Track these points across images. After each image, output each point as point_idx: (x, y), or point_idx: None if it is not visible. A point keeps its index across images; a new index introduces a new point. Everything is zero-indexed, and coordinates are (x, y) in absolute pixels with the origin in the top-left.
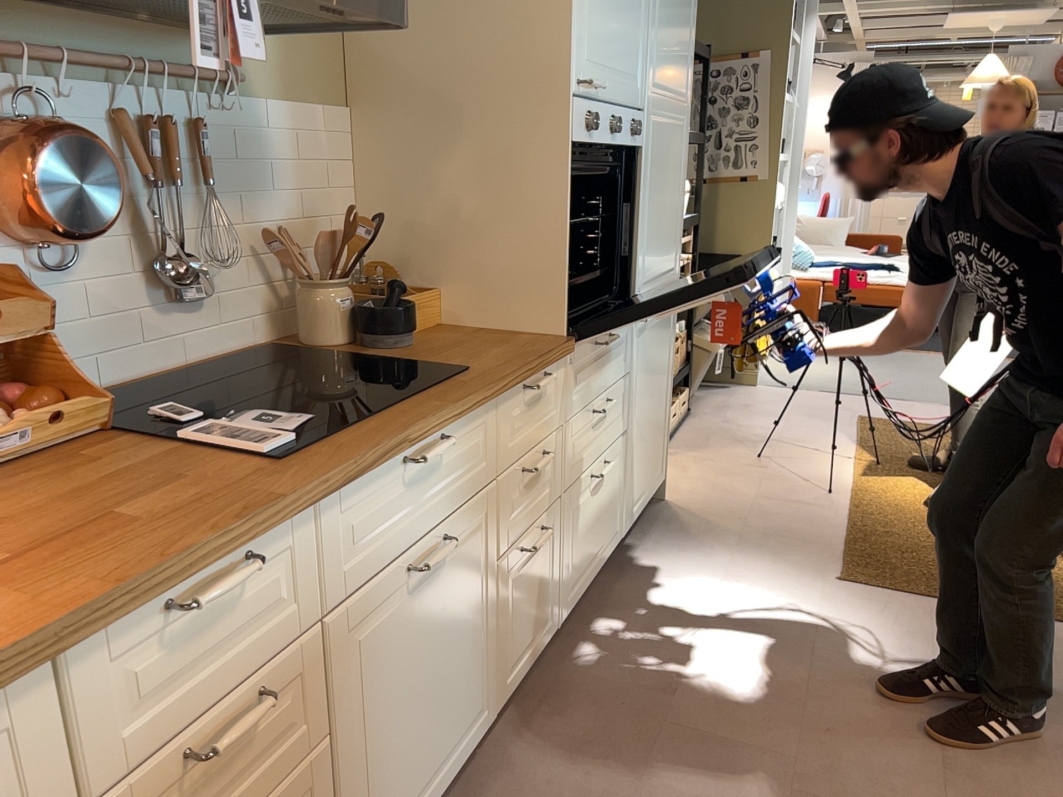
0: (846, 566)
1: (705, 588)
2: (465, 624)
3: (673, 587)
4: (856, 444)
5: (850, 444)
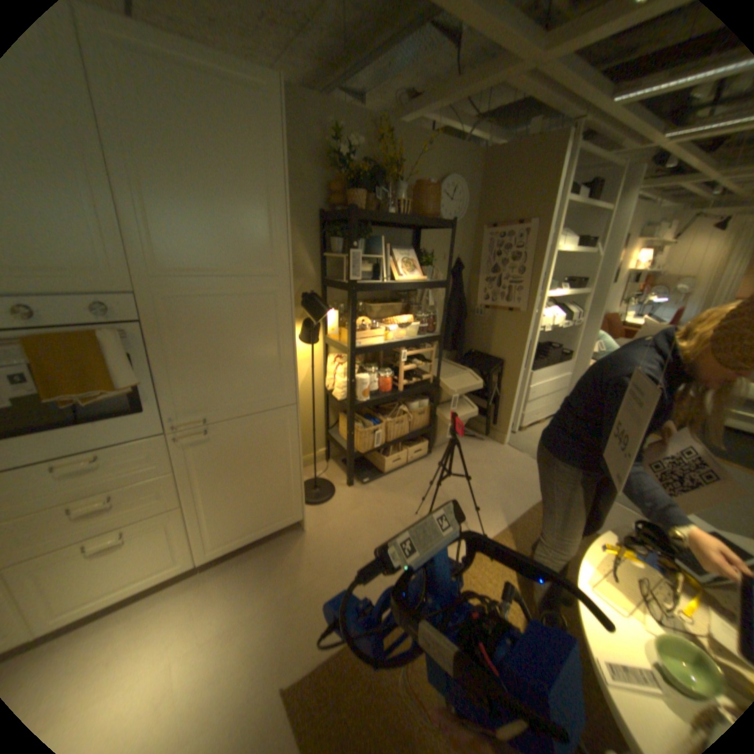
0: (307, 684)
1: (193, 644)
2: None
3: (183, 627)
4: (505, 532)
5: (501, 531)
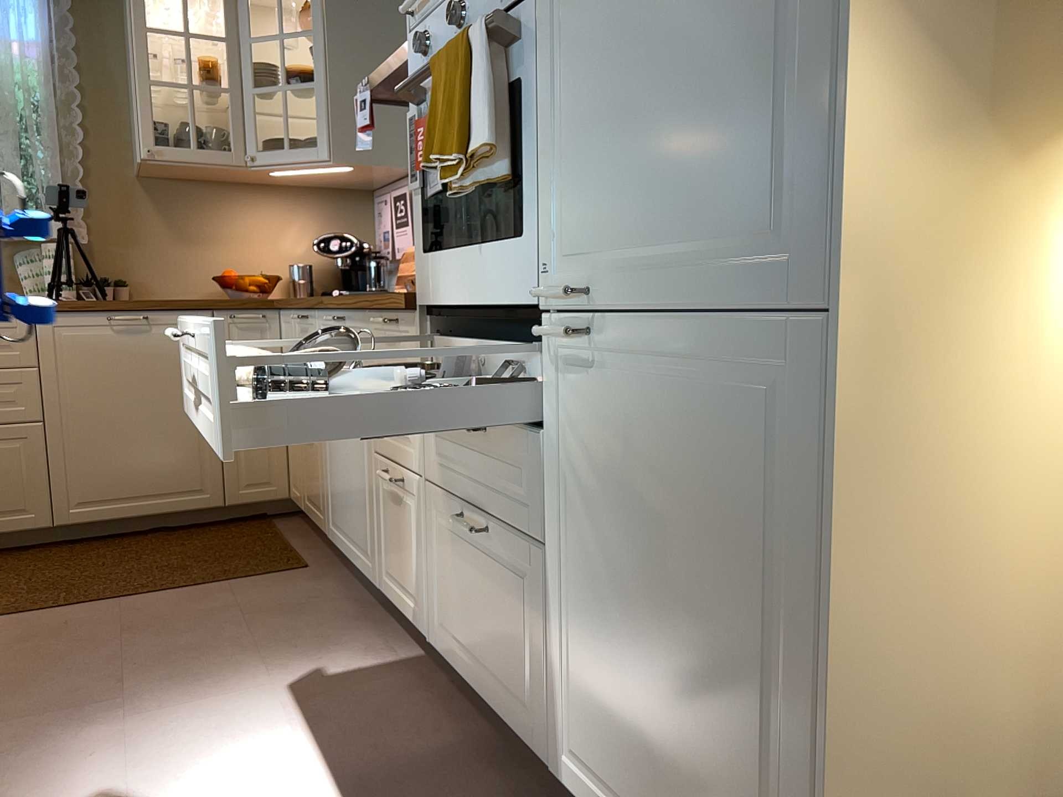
0: None
1: None
2: (358, 469)
3: None
4: None
5: None
